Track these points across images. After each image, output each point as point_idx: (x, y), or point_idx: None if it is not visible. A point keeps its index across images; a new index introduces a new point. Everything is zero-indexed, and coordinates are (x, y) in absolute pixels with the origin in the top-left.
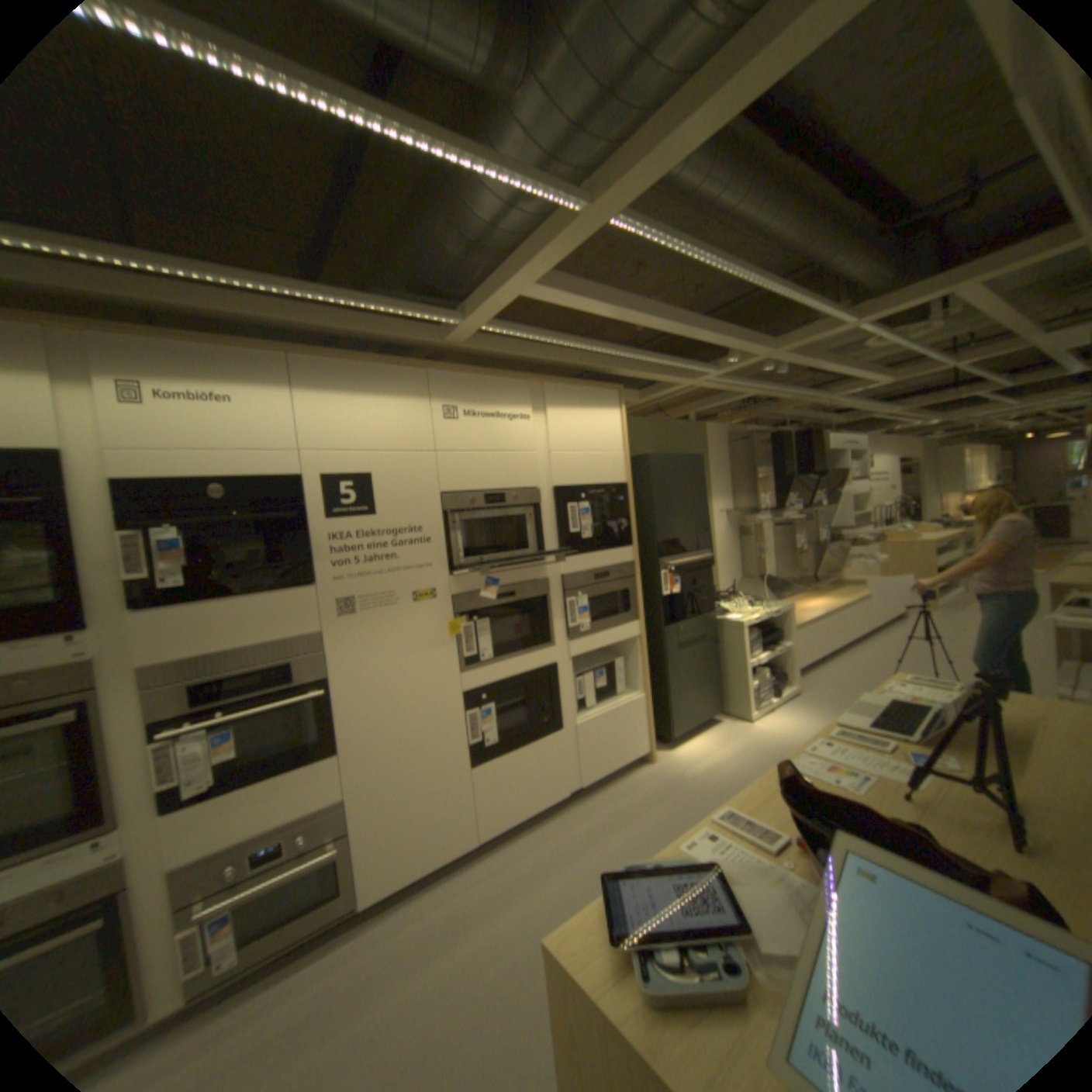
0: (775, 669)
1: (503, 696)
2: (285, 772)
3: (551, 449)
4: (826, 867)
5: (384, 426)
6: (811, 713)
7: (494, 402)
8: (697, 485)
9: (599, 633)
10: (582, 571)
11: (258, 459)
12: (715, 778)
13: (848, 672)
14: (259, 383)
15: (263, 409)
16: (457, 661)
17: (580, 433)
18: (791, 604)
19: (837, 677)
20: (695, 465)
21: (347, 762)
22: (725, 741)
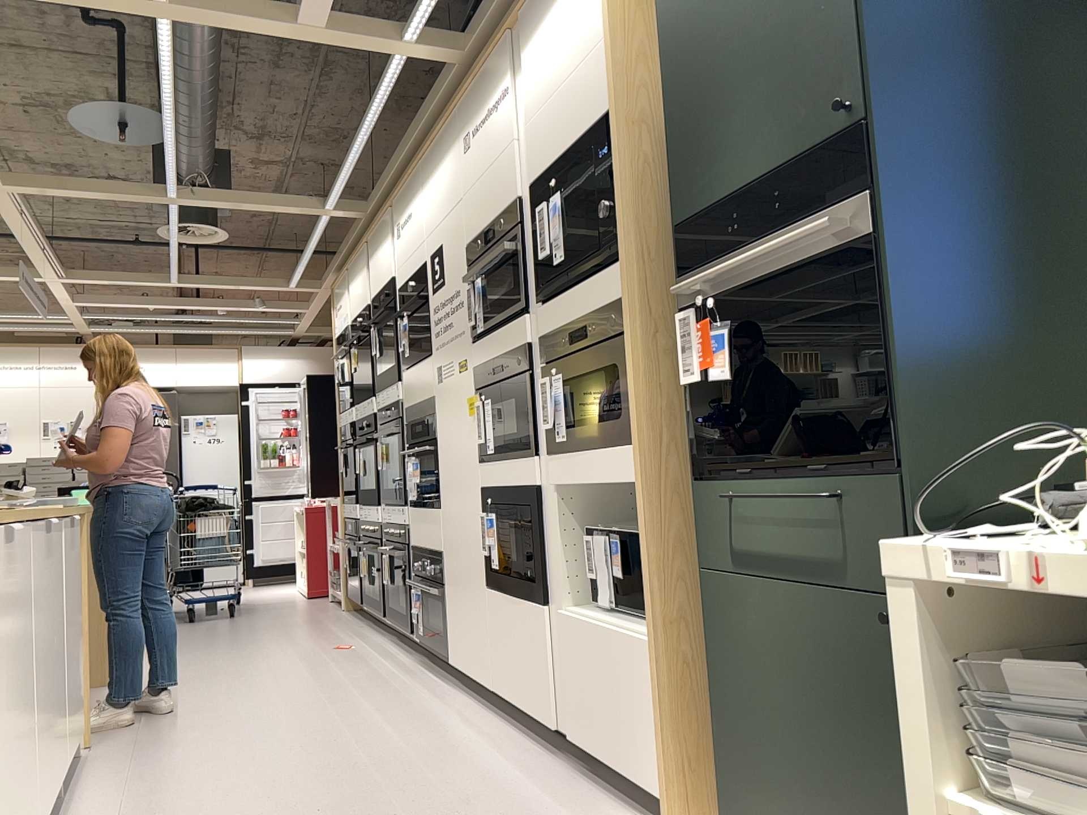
0: None
1: (502, 511)
2: (429, 508)
3: (528, 118)
4: None
5: (444, 189)
6: None
7: (487, 95)
8: None
9: (585, 453)
10: (563, 327)
11: (417, 254)
12: None
13: None
14: (415, 192)
15: (416, 212)
16: (478, 447)
17: (554, 55)
18: None
19: None
20: None
21: (443, 519)
22: None
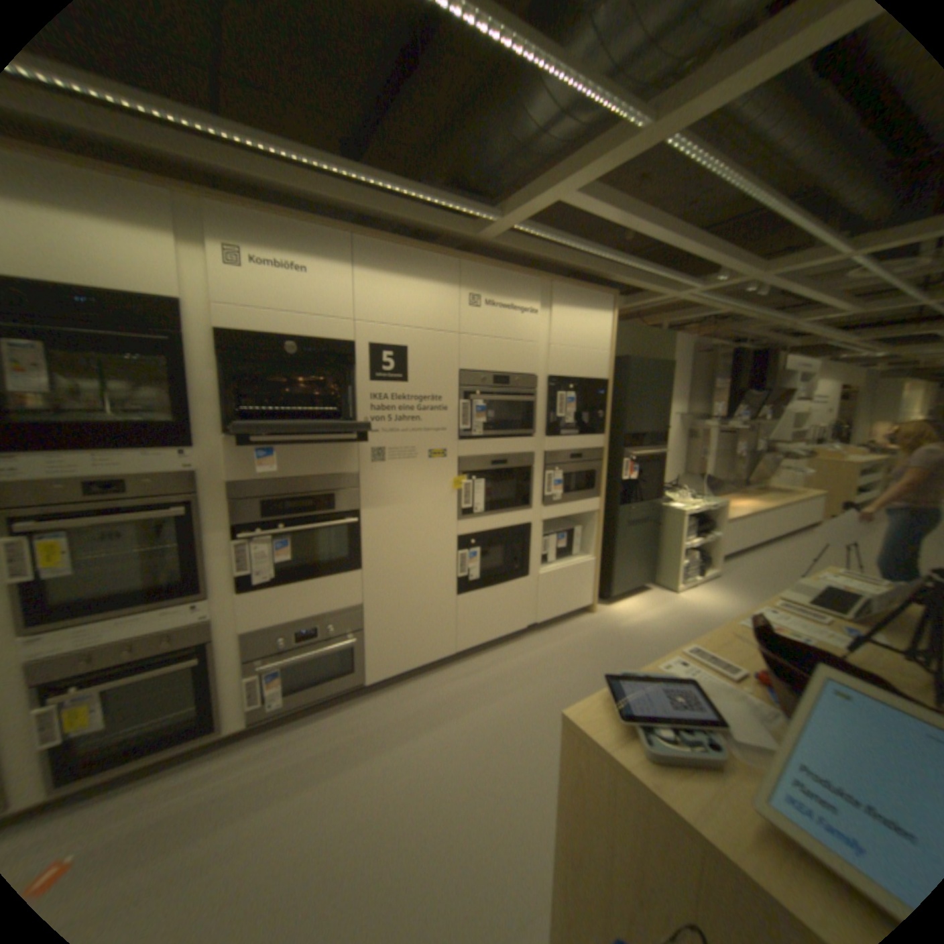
0: (705, 553)
1: (488, 543)
2: (326, 576)
3: (552, 342)
4: (779, 696)
5: (423, 307)
6: (730, 593)
7: (512, 295)
8: (667, 388)
9: (568, 503)
10: (562, 451)
11: (325, 325)
12: (646, 631)
13: (765, 564)
14: (331, 259)
15: (332, 282)
16: (457, 510)
17: (577, 331)
18: (728, 501)
19: (755, 567)
20: (669, 370)
21: (370, 576)
22: (655, 605)
